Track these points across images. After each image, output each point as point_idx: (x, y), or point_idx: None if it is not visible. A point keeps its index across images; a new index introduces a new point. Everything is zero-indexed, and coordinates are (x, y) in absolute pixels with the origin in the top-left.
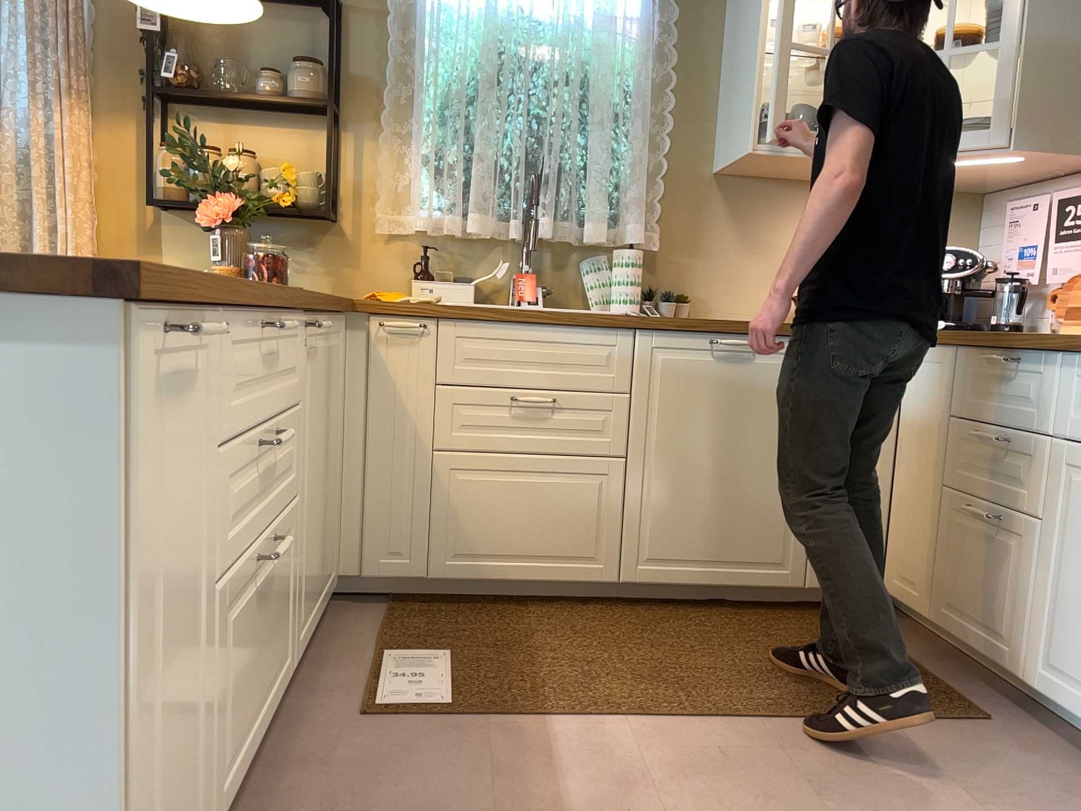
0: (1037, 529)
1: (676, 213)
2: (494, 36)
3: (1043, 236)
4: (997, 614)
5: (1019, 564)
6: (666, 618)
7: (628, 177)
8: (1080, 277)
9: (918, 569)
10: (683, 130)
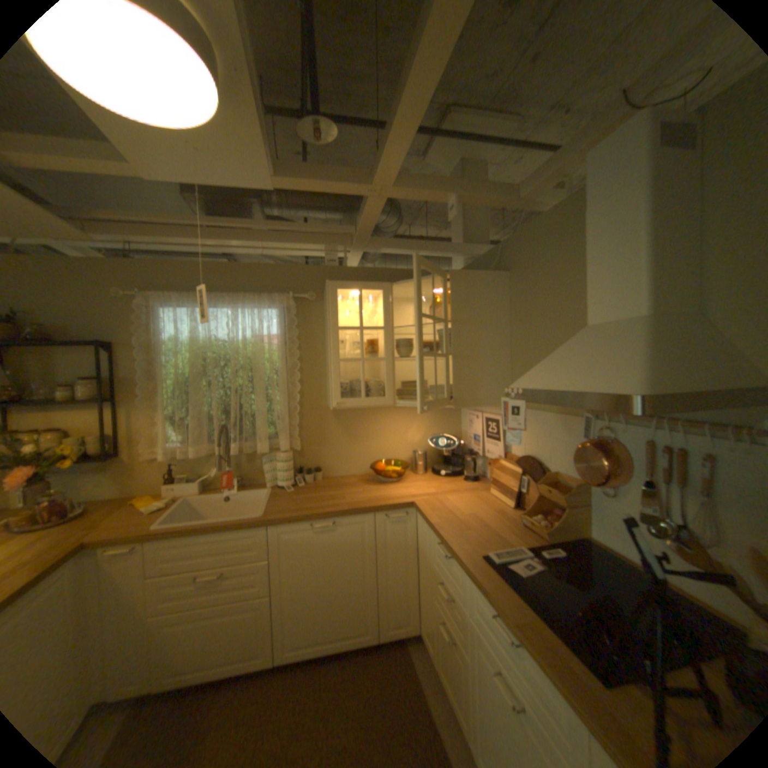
0: (468, 665)
1: (310, 427)
2: (197, 353)
3: (481, 433)
4: (459, 700)
5: (464, 678)
6: (299, 684)
7: (279, 416)
8: (497, 460)
9: (430, 638)
10: (309, 386)
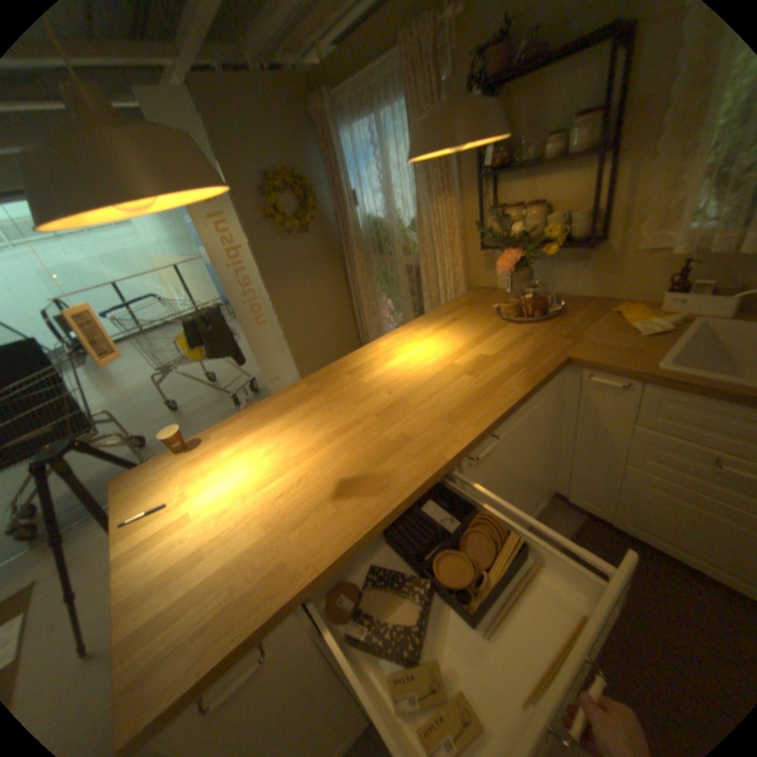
0: None
1: None
2: None
3: None
4: None
5: None
6: None
7: None
8: None
9: None
10: None
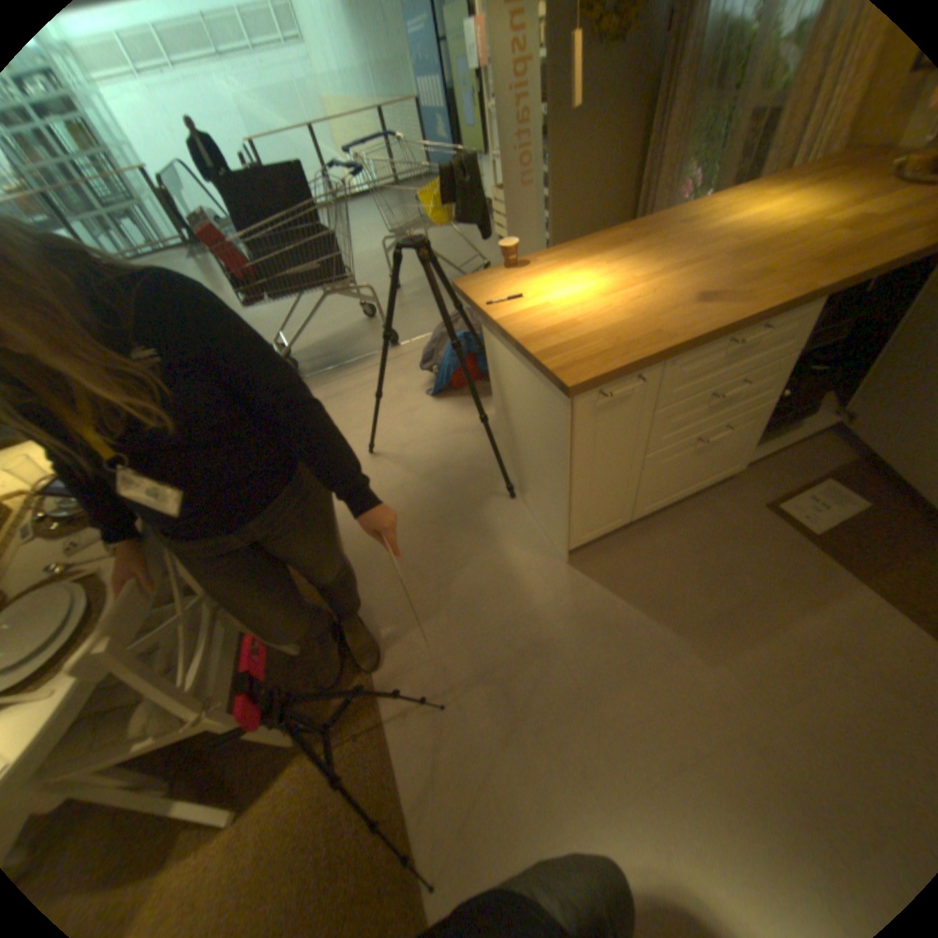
0: None
1: None
2: None
3: None
4: None
5: None
6: None
7: None
8: None
9: None
10: None
